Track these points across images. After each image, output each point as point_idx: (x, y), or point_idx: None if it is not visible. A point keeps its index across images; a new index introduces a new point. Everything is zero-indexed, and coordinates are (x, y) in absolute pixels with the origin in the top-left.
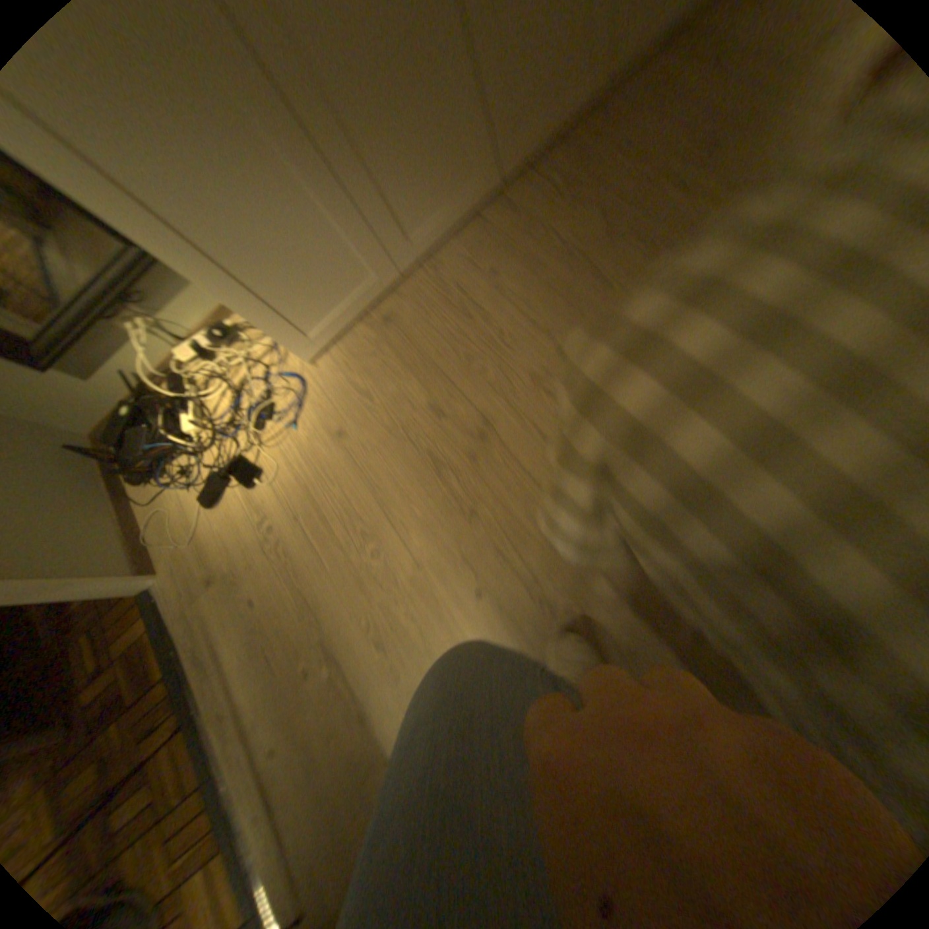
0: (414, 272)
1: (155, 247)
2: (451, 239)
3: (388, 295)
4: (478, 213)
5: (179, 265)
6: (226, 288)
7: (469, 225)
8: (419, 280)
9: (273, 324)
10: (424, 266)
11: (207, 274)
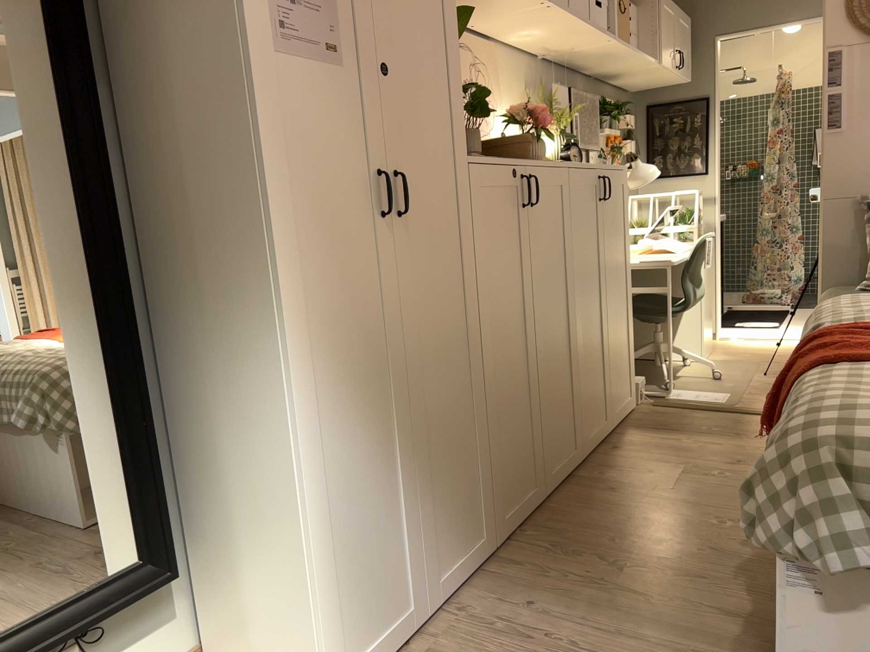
0: (430, 621)
1: (301, 512)
2: (460, 592)
3: (408, 644)
4: (477, 572)
5: (304, 536)
6: (316, 576)
7: (473, 581)
8: (440, 627)
9: (324, 641)
10: (440, 615)
11: (314, 553)
